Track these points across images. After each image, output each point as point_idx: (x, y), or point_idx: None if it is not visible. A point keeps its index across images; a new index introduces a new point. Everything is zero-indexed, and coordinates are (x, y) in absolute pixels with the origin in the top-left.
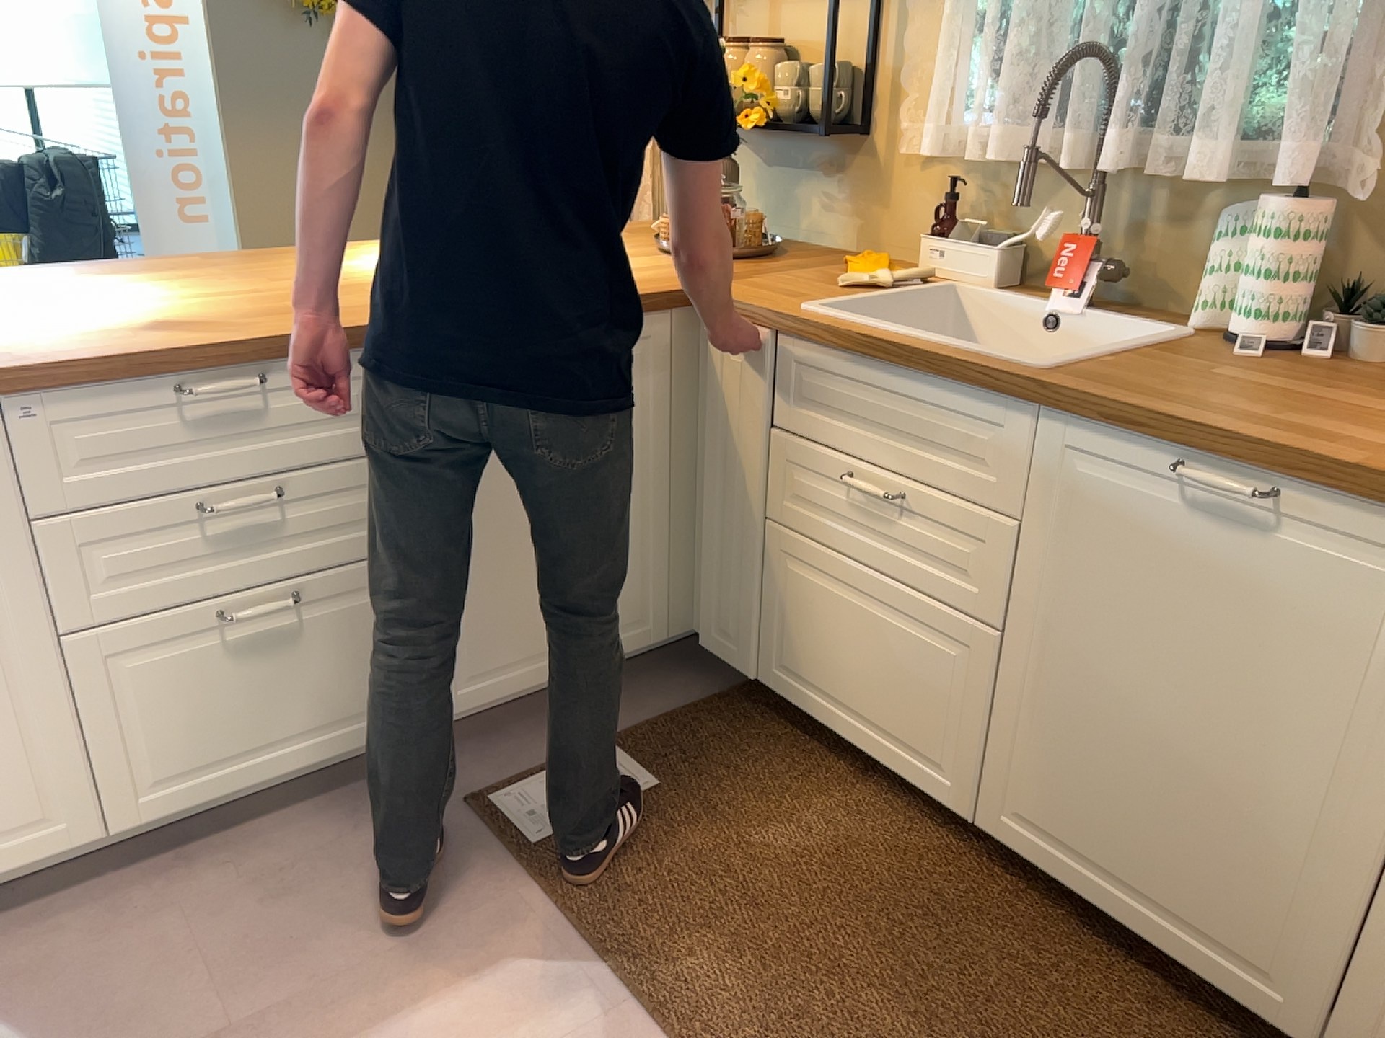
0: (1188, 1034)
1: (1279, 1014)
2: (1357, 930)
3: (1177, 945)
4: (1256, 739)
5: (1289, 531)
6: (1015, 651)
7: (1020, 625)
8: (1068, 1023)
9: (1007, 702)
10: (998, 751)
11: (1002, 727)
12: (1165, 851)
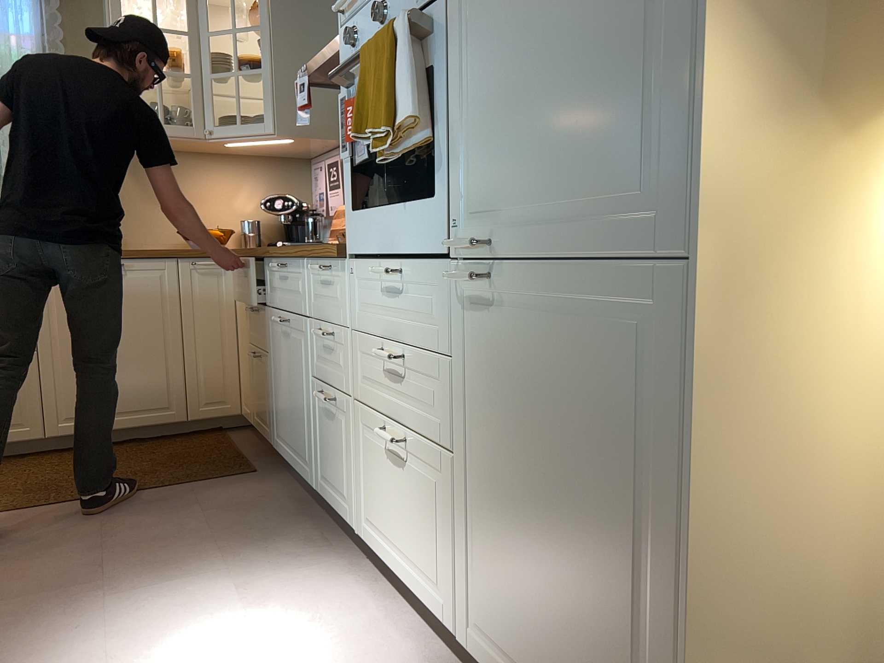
0: (154, 444)
1: (174, 416)
2: (183, 375)
3: (139, 421)
4: (140, 337)
5: (129, 273)
6: (45, 355)
7: (44, 344)
8: (127, 456)
9: (47, 377)
10: (49, 399)
11: (48, 388)
12: (125, 391)
